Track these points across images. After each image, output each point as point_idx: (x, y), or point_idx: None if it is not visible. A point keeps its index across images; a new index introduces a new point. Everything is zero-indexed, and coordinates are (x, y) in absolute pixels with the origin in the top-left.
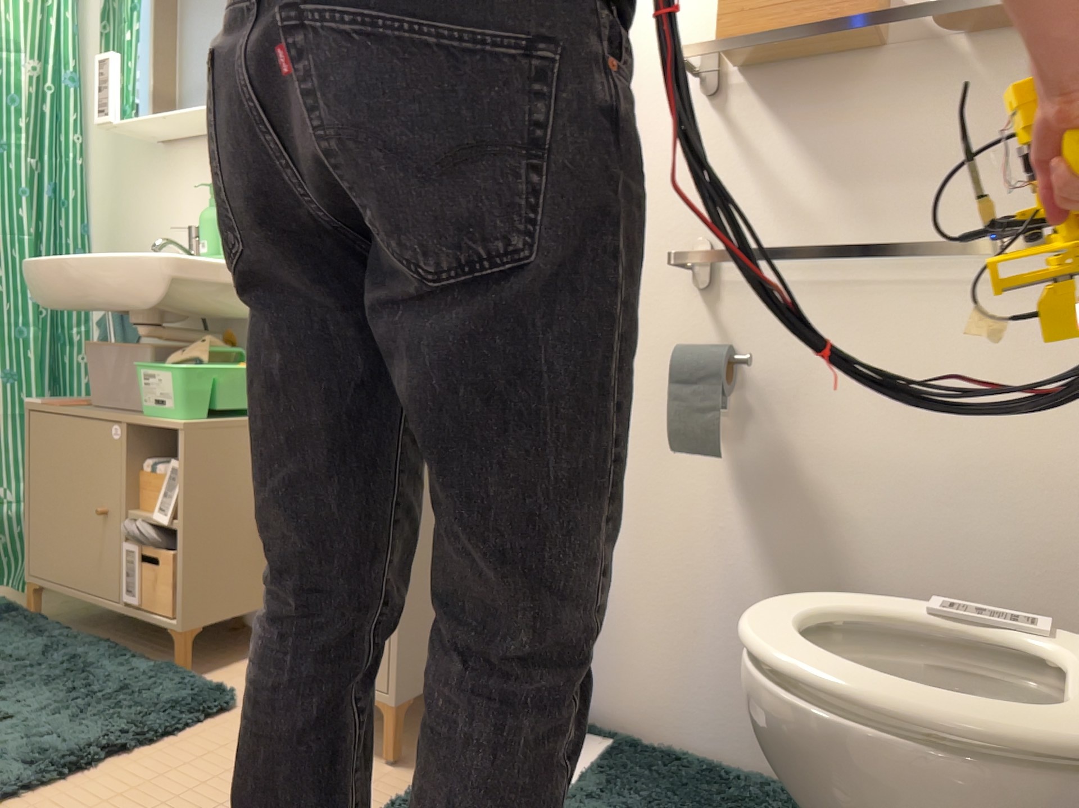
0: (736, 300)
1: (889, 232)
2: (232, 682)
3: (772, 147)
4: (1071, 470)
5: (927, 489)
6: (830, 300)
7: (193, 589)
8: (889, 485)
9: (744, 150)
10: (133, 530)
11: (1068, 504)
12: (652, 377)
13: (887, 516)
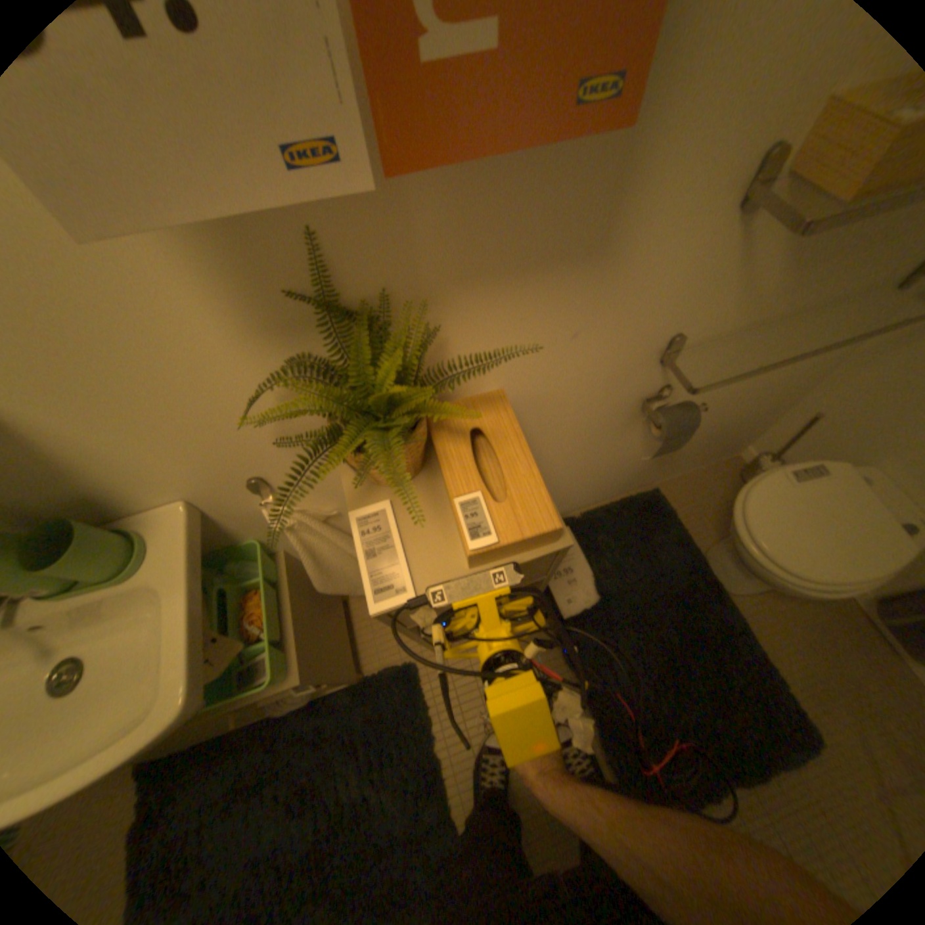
0: (686, 361)
1: (811, 291)
2: (398, 666)
3: (777, 246)
4: (804, 371)
5: (739, 400)
6: (747, 341)
7: (347, 680)
8: (723, 405)
9: (753, 253)
10: (278, 715)
11: (792, 382)
12: (610, 417)
13: (715, 415)
